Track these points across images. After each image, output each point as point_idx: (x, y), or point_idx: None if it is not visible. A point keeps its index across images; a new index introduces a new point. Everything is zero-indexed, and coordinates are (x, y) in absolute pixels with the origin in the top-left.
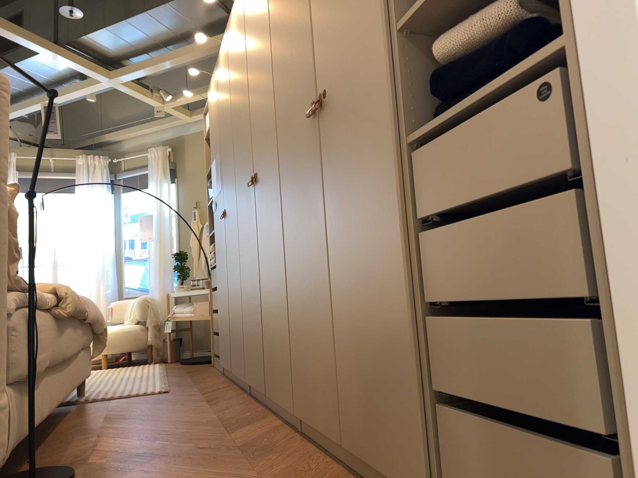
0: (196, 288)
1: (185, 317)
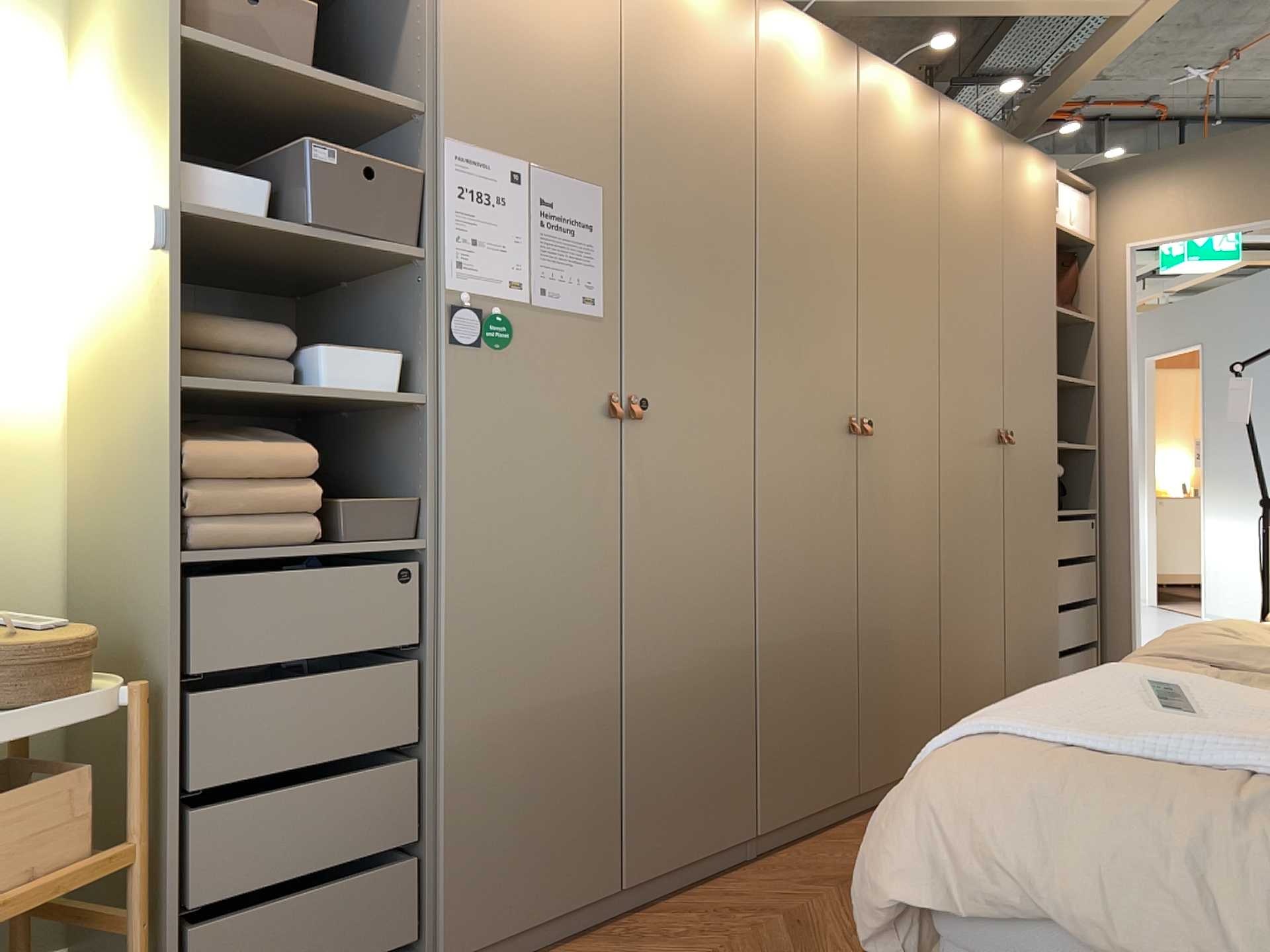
0: None
1: None
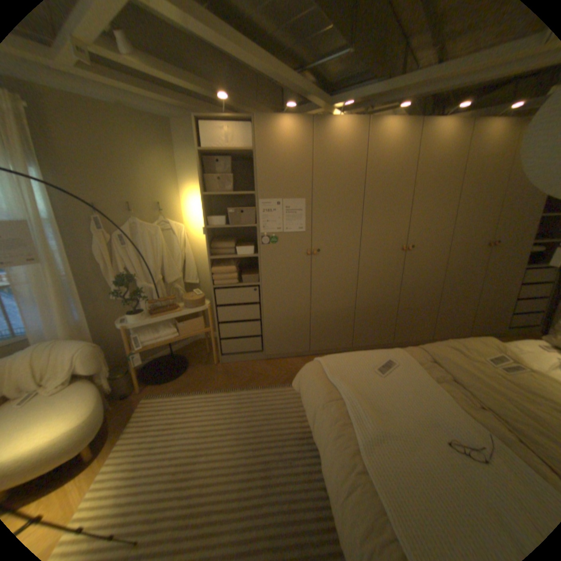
0: (158, 312)
1: (160, 344)
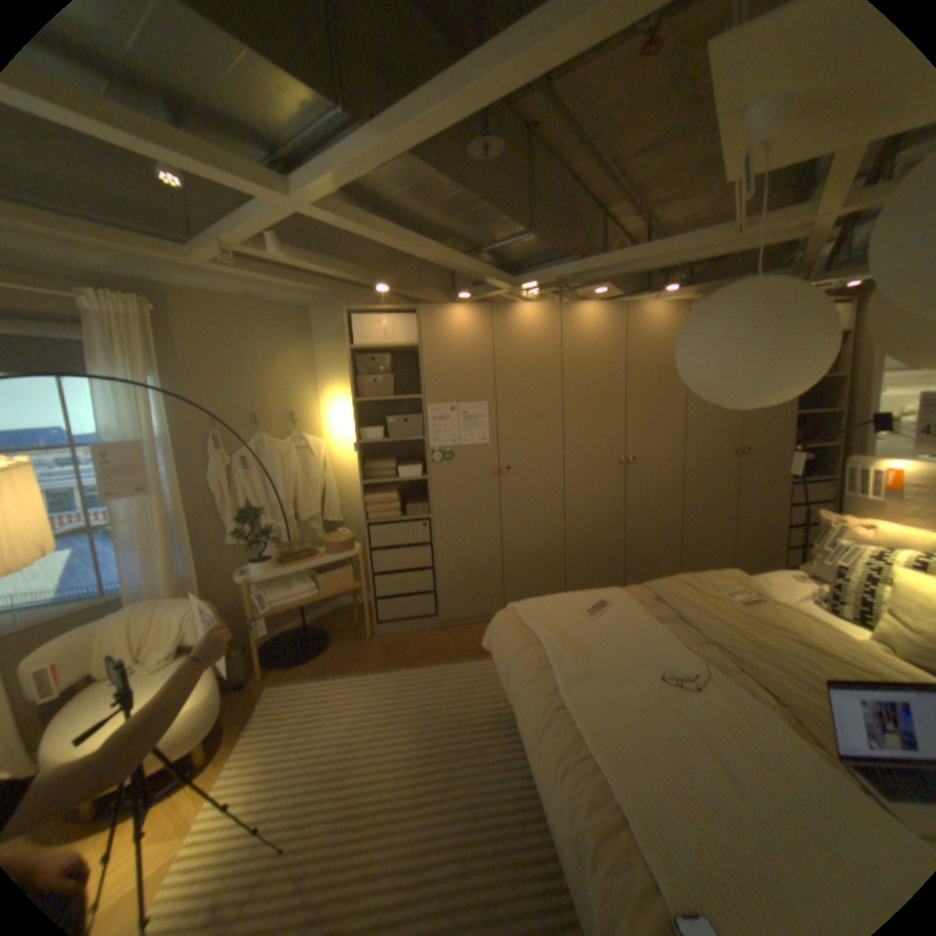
0: (291, 560)
1: (292, 606)
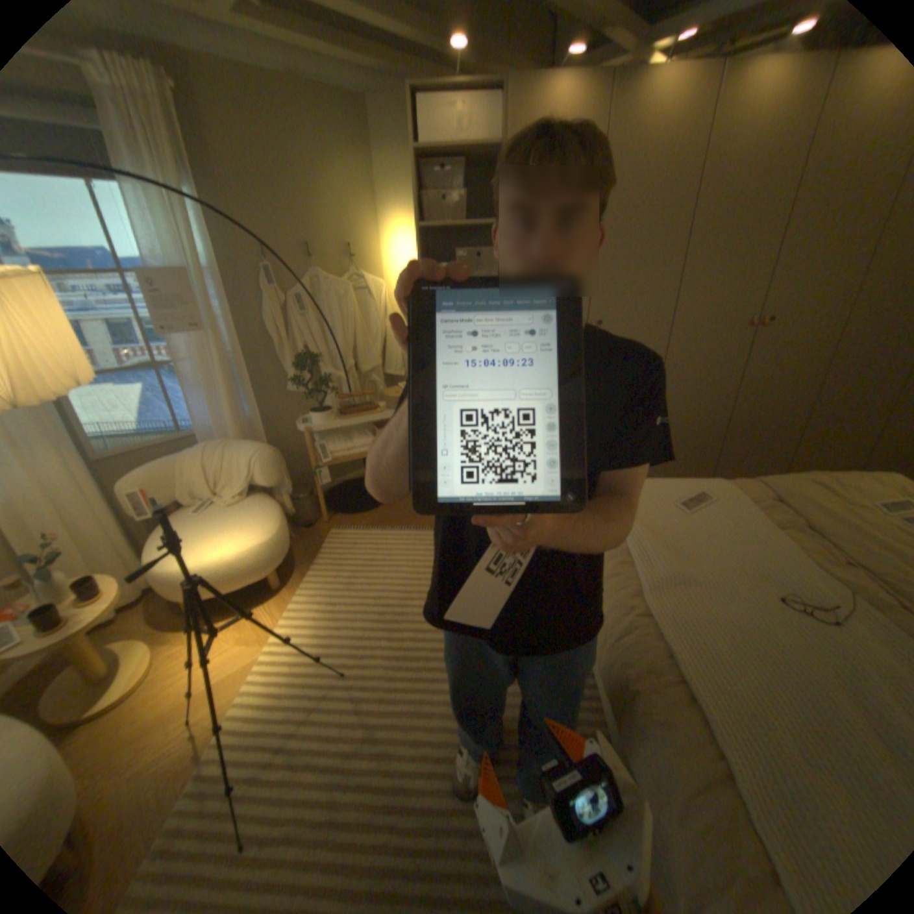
0: (351, 412)
1: (353, 457)
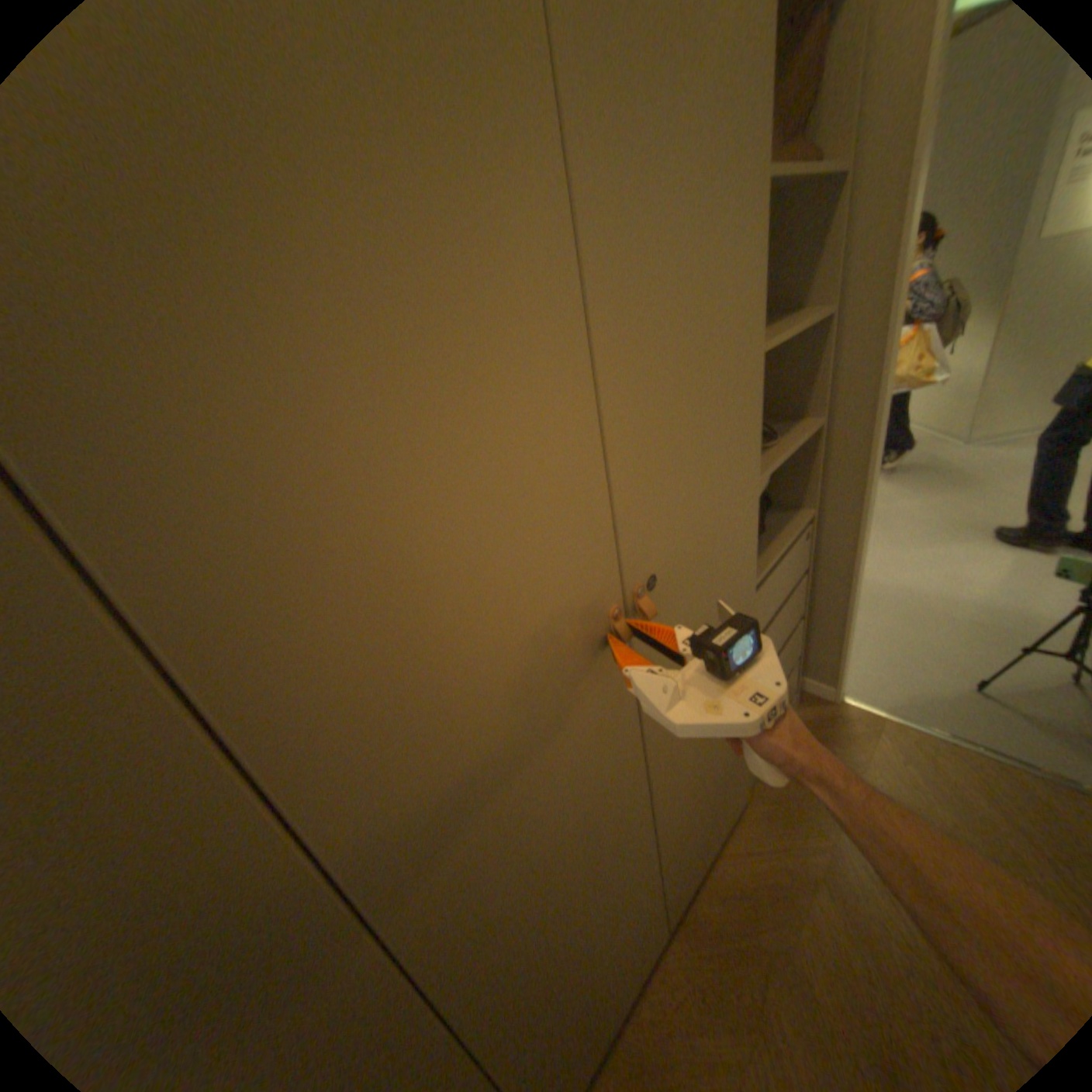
0: None
1: None
